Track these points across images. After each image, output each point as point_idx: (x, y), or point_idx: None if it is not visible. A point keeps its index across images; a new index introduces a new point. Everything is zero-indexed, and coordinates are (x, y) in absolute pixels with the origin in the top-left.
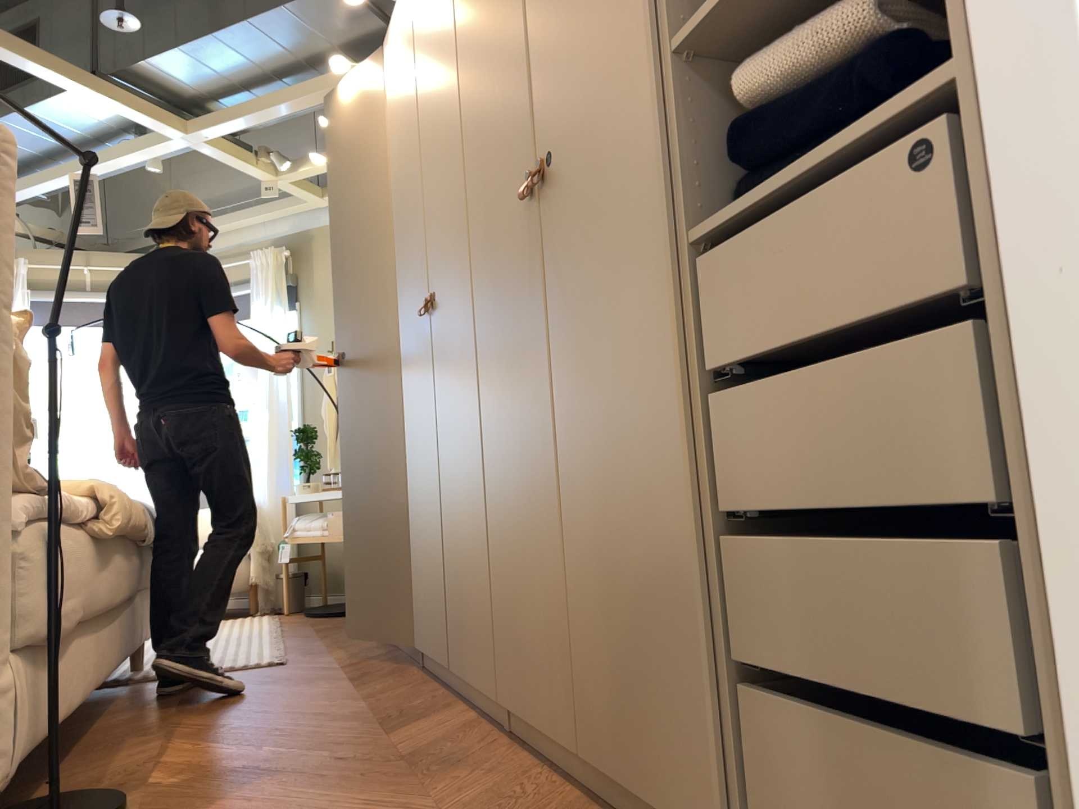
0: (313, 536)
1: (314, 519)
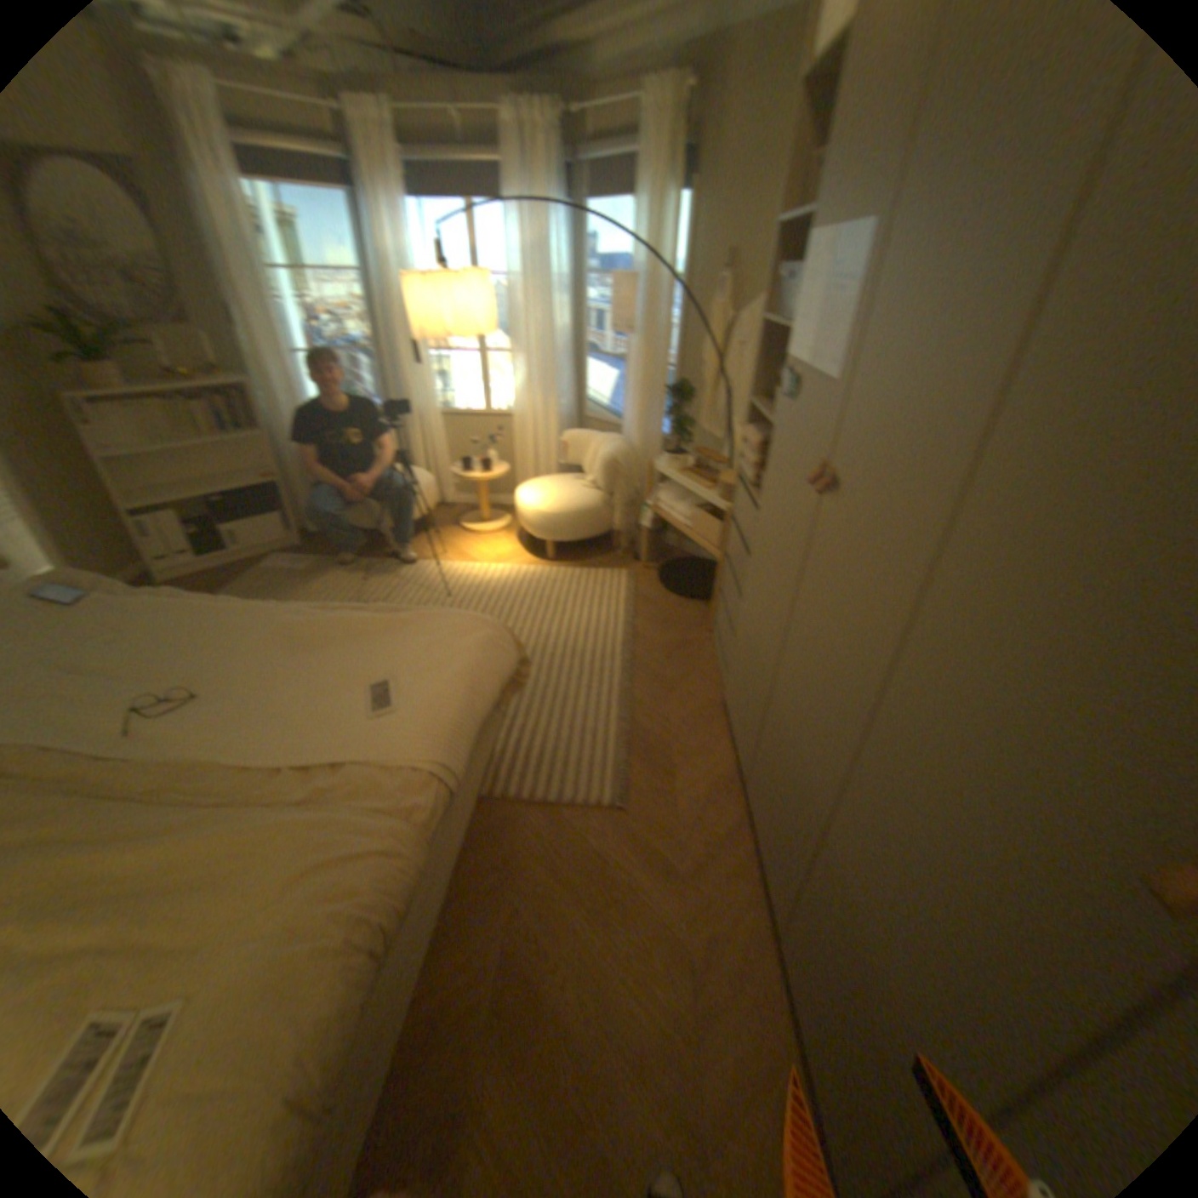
0: (667, 520)
1: (670, 499)
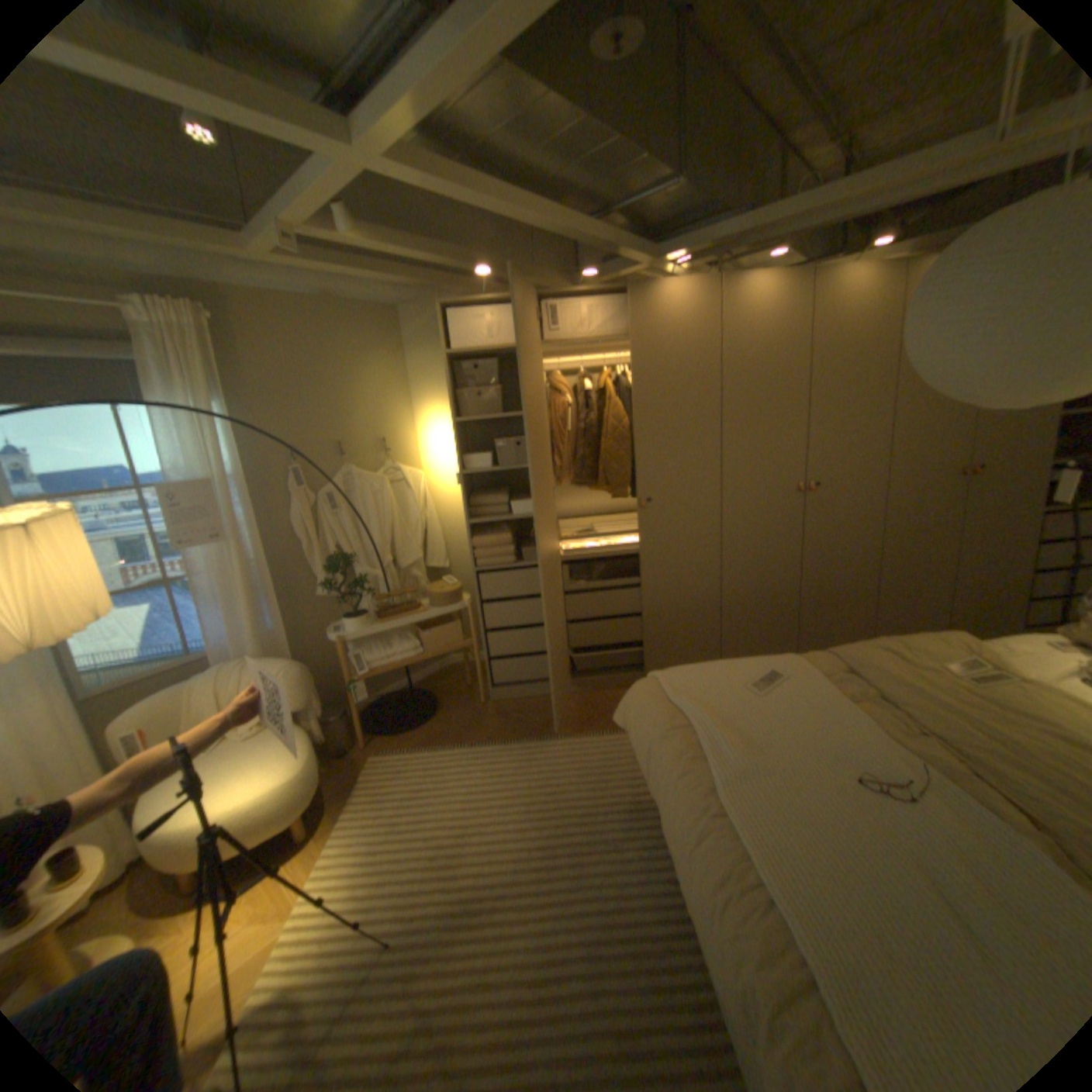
0: (394, 666)
1: (382, 651)
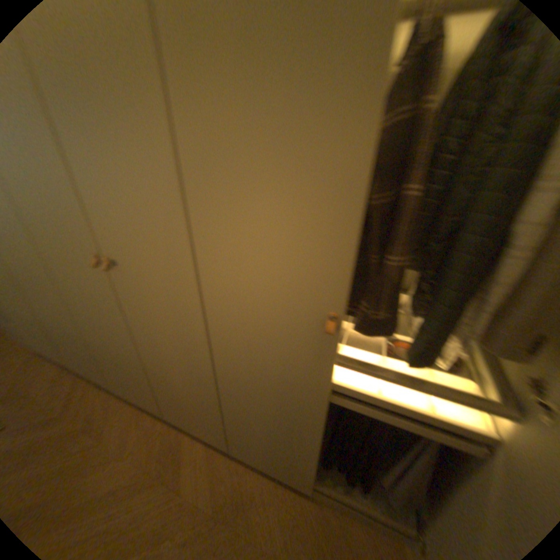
0: None
1: None
